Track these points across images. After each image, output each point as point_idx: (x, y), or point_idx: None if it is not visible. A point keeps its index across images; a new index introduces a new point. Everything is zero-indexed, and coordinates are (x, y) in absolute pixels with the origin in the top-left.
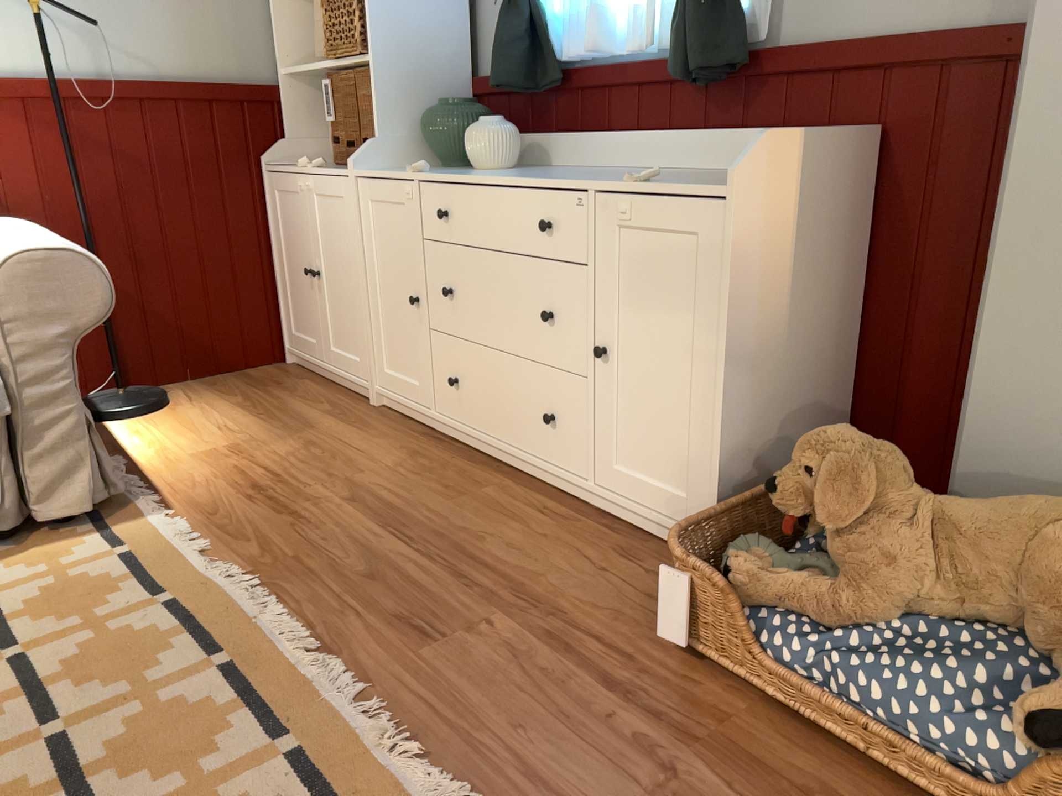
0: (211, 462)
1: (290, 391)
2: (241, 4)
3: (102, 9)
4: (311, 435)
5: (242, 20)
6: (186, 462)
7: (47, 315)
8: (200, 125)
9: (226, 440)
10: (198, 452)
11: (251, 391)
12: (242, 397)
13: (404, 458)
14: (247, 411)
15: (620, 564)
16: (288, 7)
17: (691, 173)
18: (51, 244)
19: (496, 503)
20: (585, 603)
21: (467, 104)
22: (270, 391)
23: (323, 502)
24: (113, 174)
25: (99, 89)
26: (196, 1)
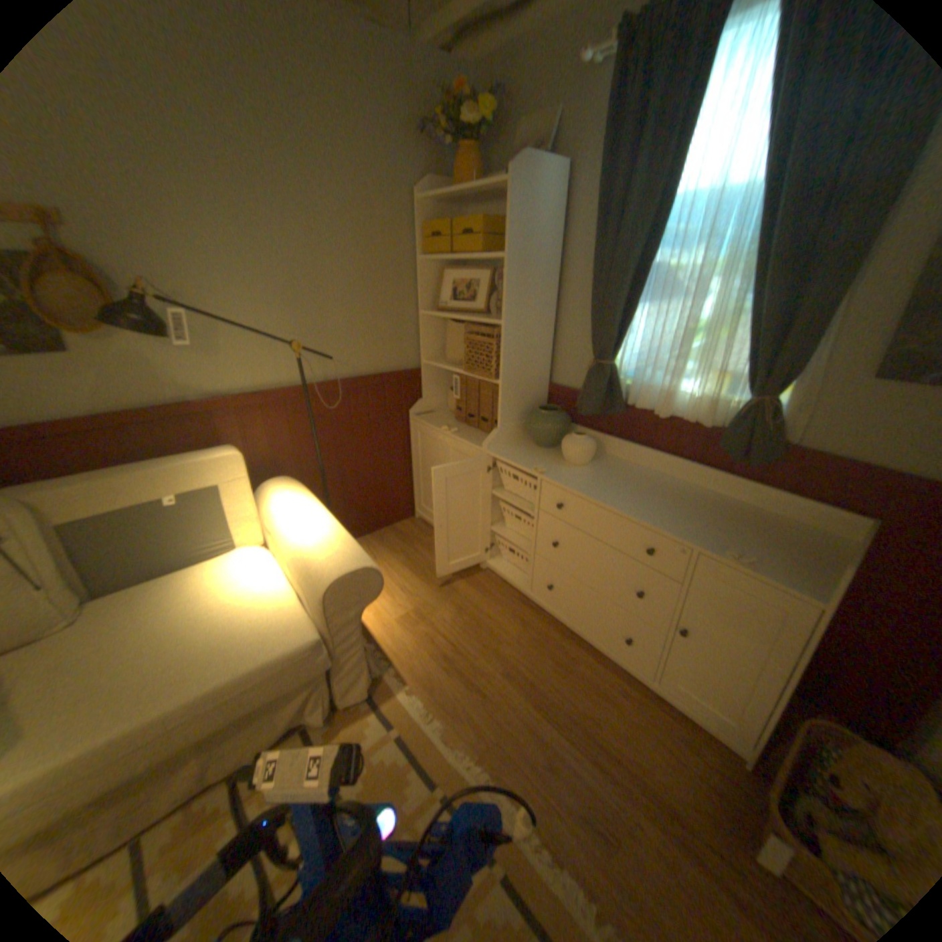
0: (410, 629)
1: (428, 549)
2: (402, 321)
3: (326, 336)
4: (457, 599)
5: (403, 330)
6: (396, 629)
7: (349, 606)
8: (378, 396)
9: (410, 602)
10: (399, 617)
11: (406, 548)
12: (404, 555)
13: (520, 628)
14: (411, 571)
15: (691, 759)
16: (430, 321)
17: (726, 502)
18: (348, 558)
19: (593, 683)
20: (688, 804)
21: (558, 413)
22: (417, 548)
23: (491, 679)
24: (331, 432)
25: (325, 386)
26: (379, 323)
